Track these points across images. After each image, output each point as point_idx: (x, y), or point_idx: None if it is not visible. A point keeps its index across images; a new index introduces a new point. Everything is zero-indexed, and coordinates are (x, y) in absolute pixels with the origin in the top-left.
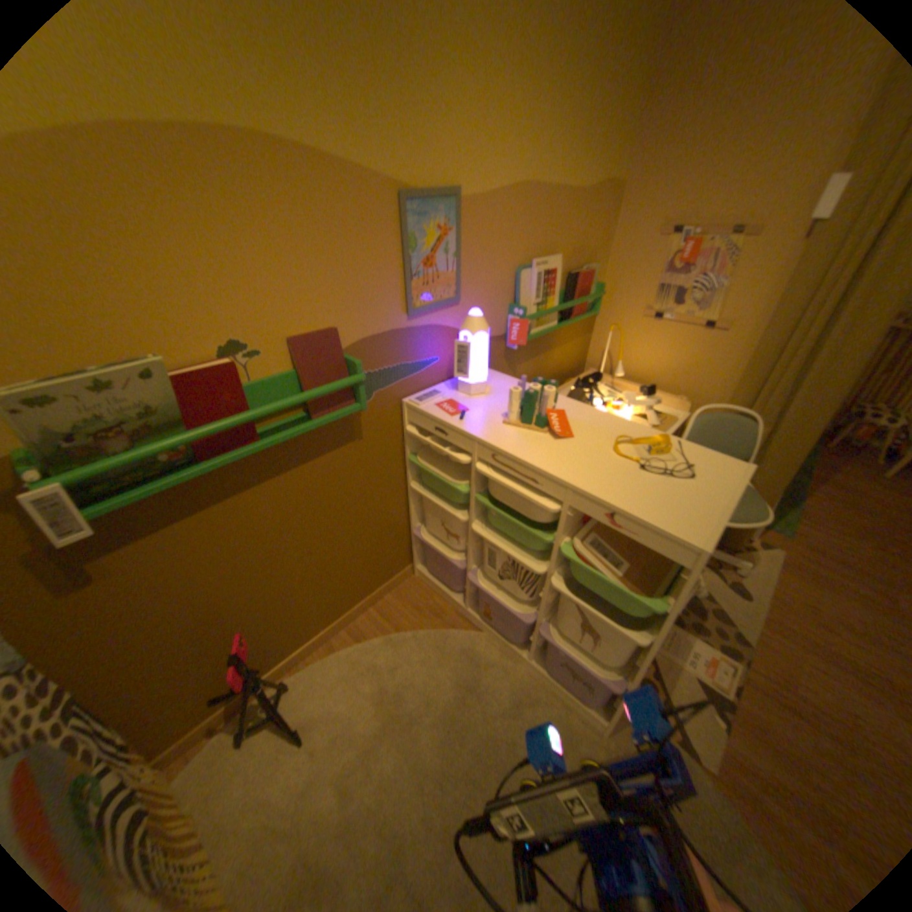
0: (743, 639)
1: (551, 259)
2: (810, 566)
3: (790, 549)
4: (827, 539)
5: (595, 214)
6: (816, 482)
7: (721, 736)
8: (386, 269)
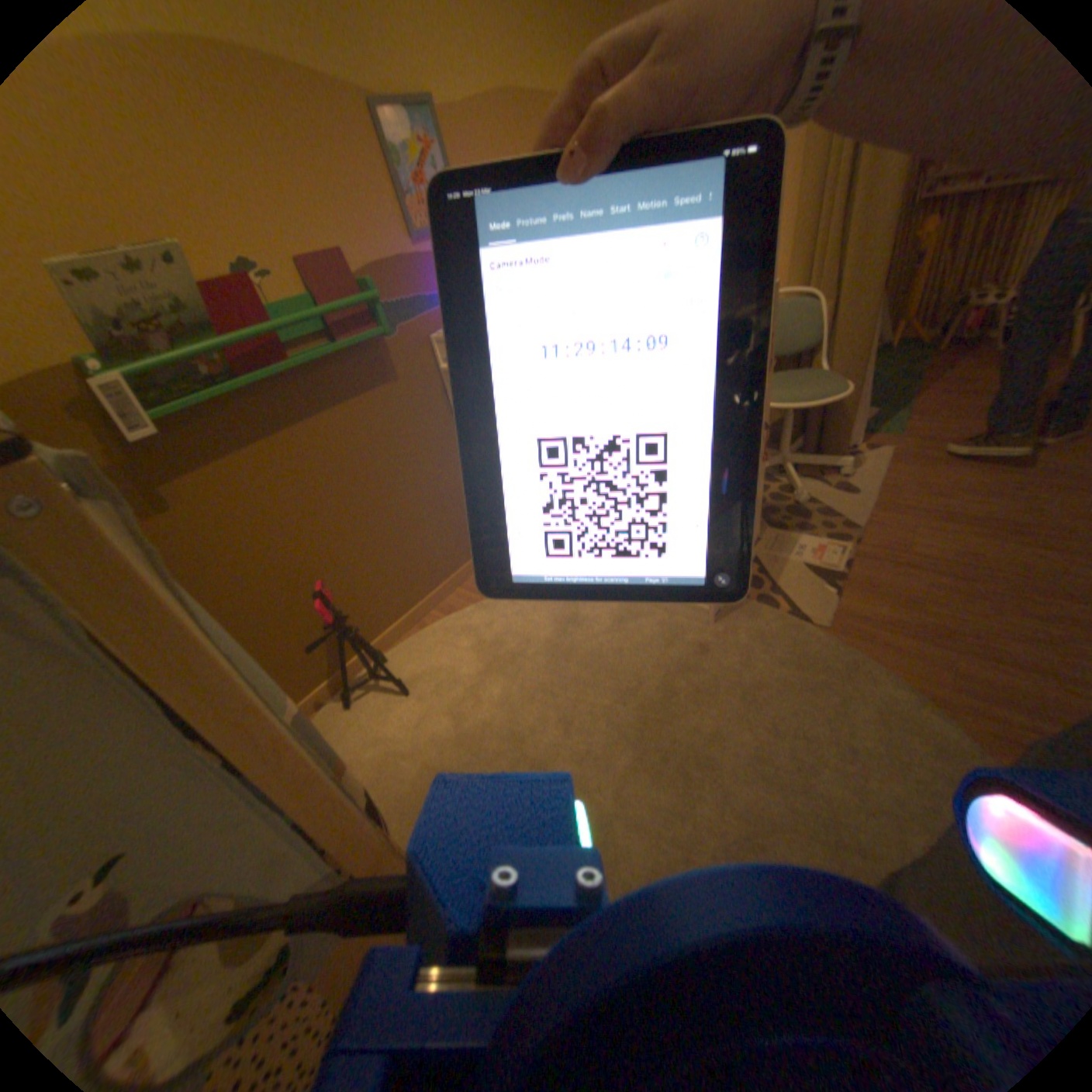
0: (849, 523)
1: None
2: (919, 452)
3: (897, 443)
4: (938, 426)
5: None
6: (924, 382)
7: (830, 598)
8: (375, 183)
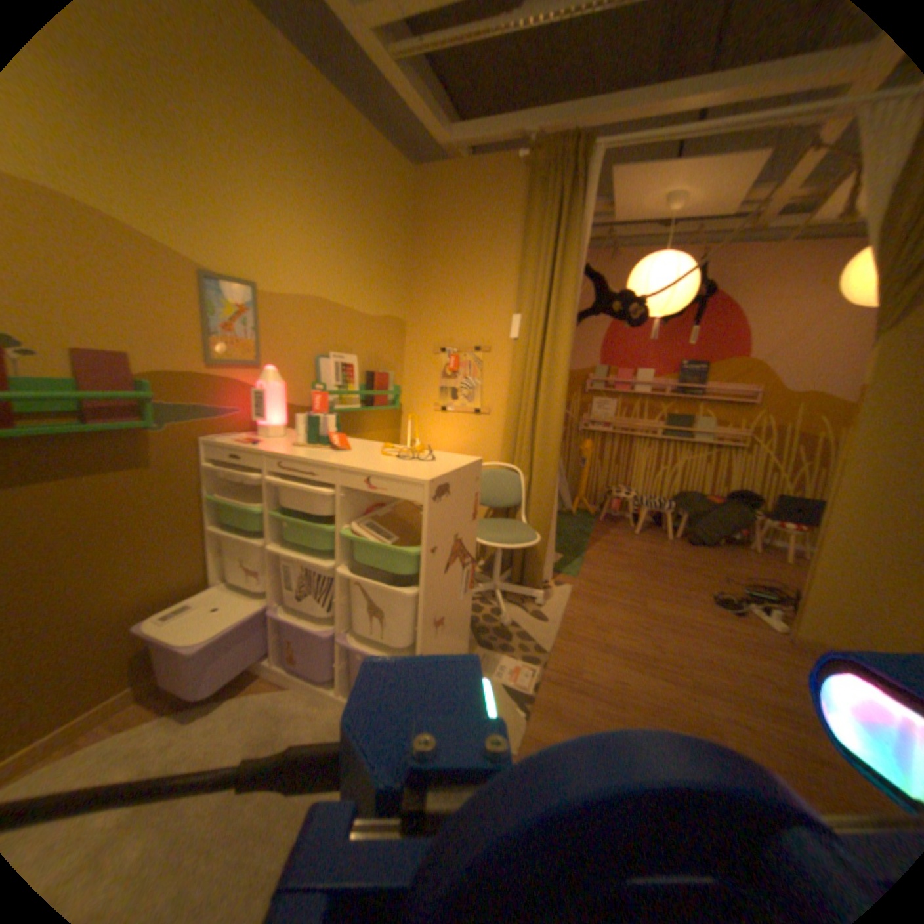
0: (539, 649)
1: (347, 356)
2: (588, 592)
3: (574, 584)
4: (599, 574)
5: (383, 336)
6: (591, 541)
7: (520, 724)
8: (183, 322)
